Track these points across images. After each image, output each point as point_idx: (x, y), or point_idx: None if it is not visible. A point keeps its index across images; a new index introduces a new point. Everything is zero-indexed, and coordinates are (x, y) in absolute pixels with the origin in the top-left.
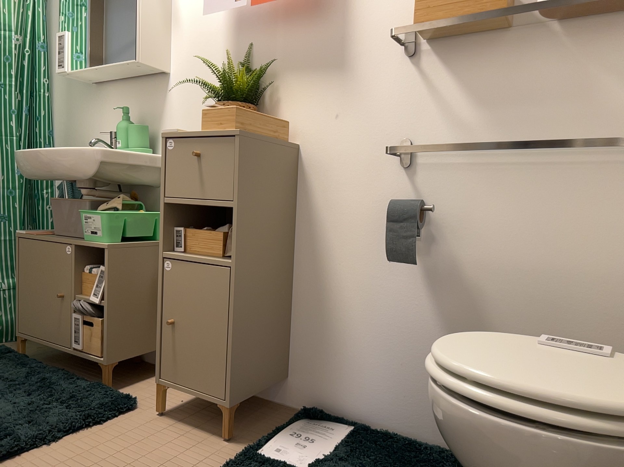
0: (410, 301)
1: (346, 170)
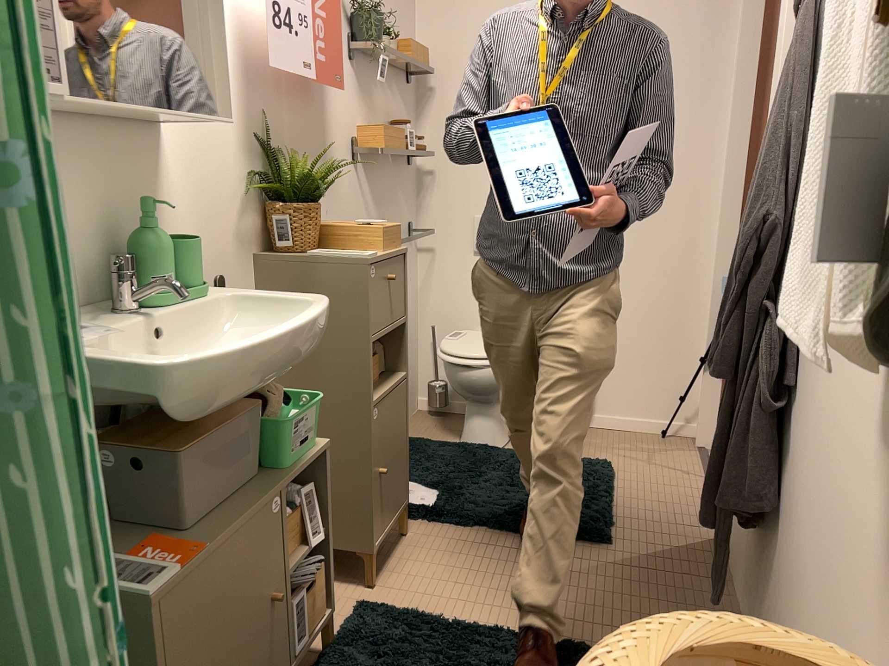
0: None
1: None
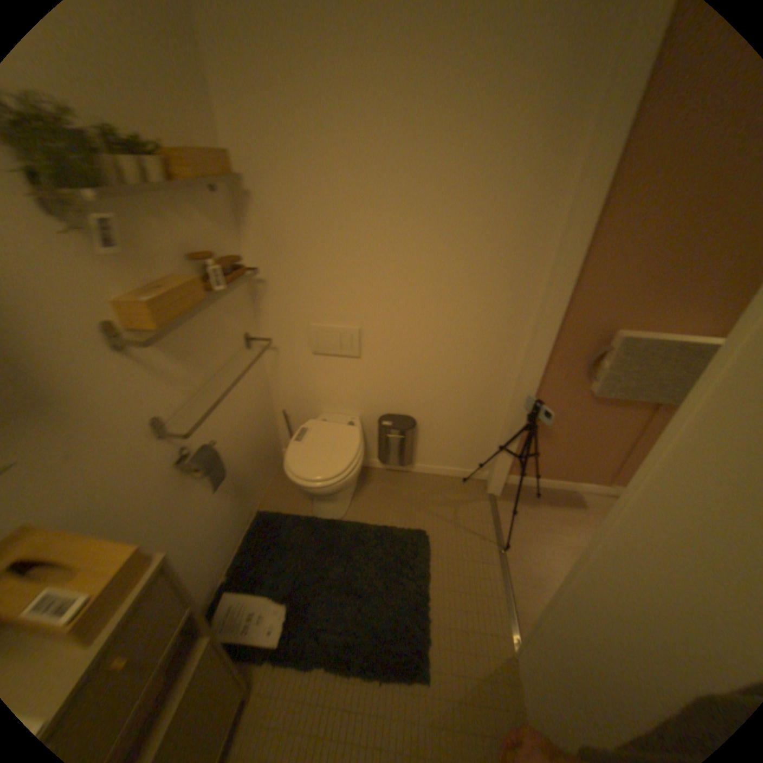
0: (203, 505)
1: (115, 488)
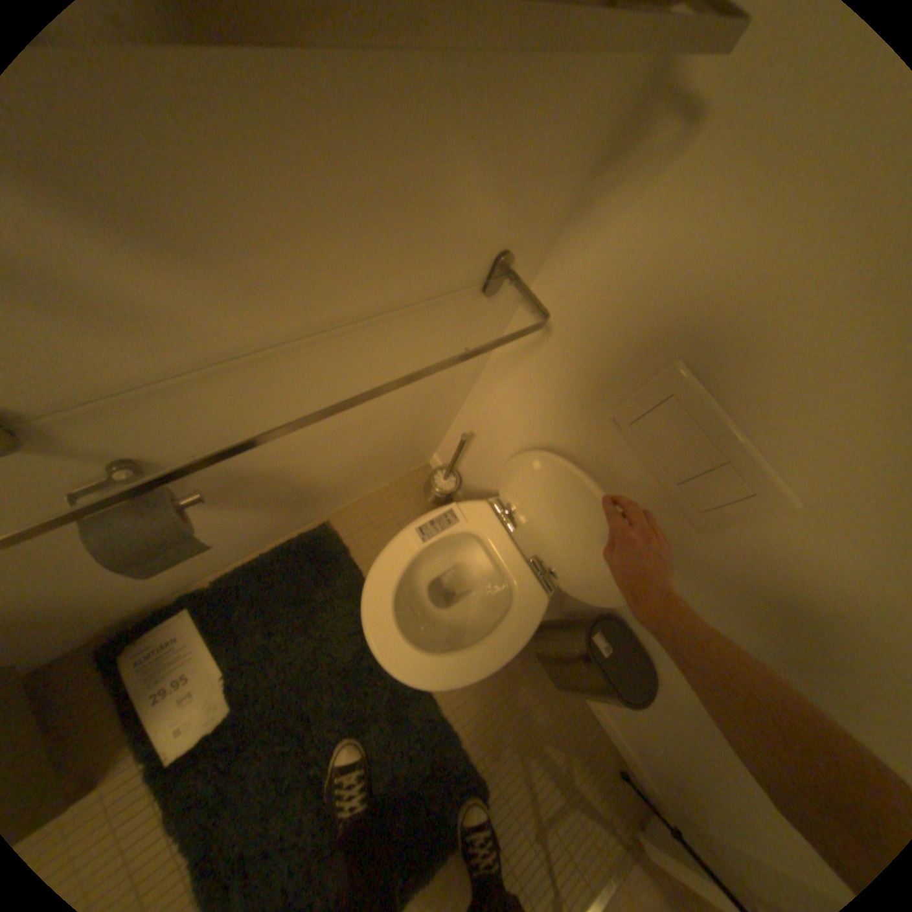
0: None
1: None
